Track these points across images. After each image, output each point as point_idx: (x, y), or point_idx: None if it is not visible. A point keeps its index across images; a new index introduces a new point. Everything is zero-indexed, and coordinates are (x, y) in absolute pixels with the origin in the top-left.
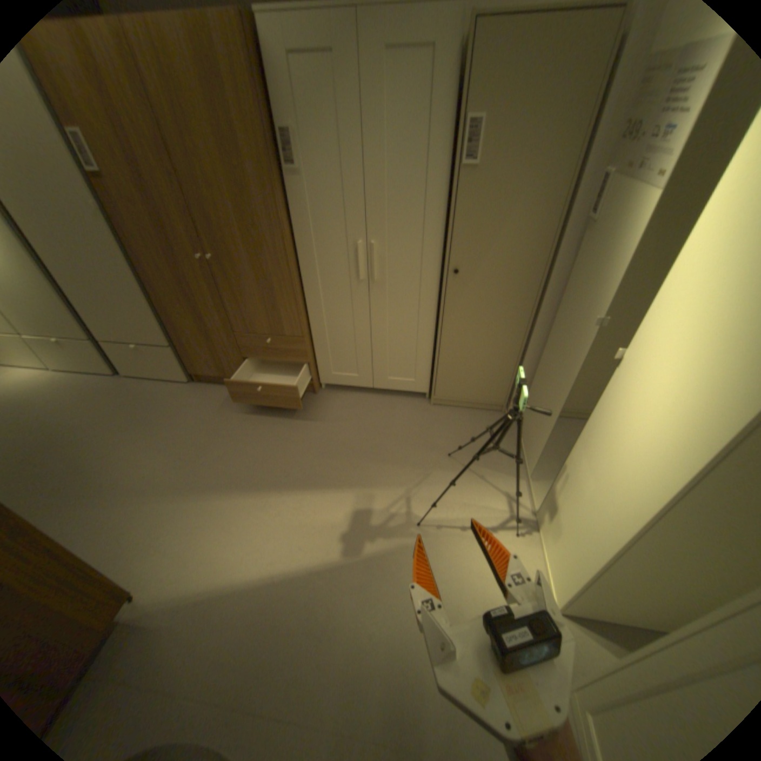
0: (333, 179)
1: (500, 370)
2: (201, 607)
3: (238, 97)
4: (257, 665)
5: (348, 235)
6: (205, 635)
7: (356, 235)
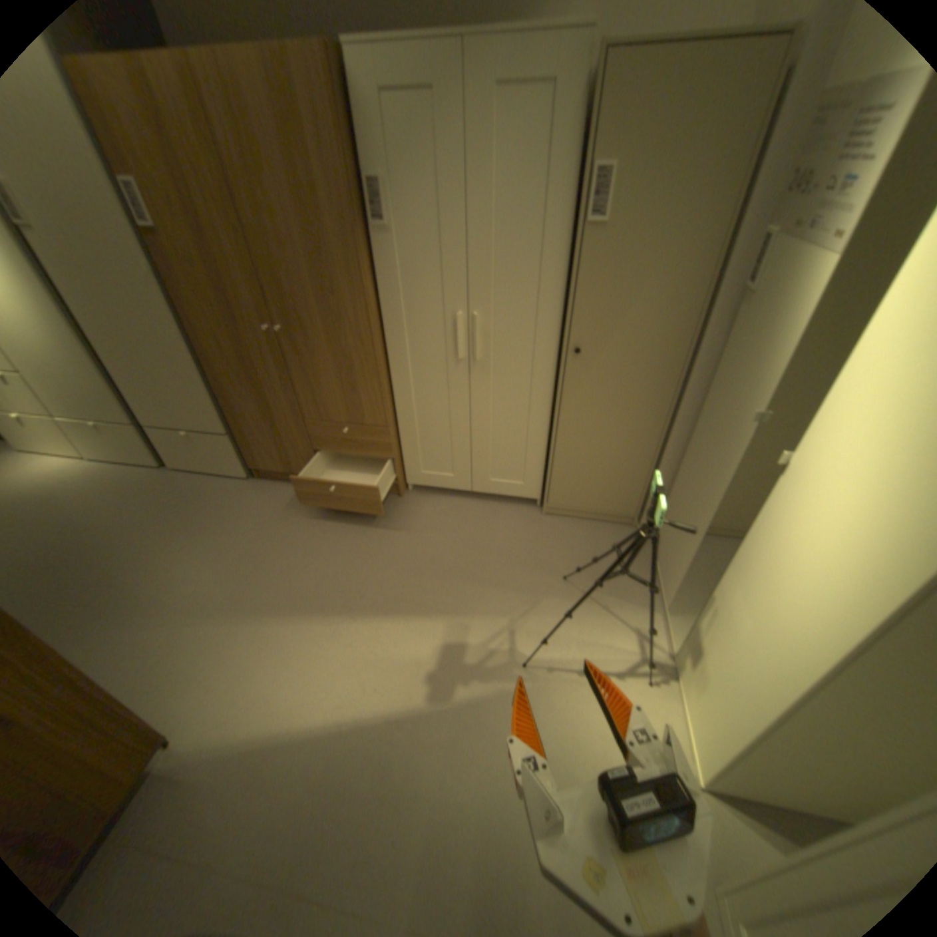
0: (431, 238)
1: (631, 474)
2: (252, 760)
3: (321, 143)
4: (317, 838)
5: (447, 305)
6: (255, 796)
7: (456, 306)
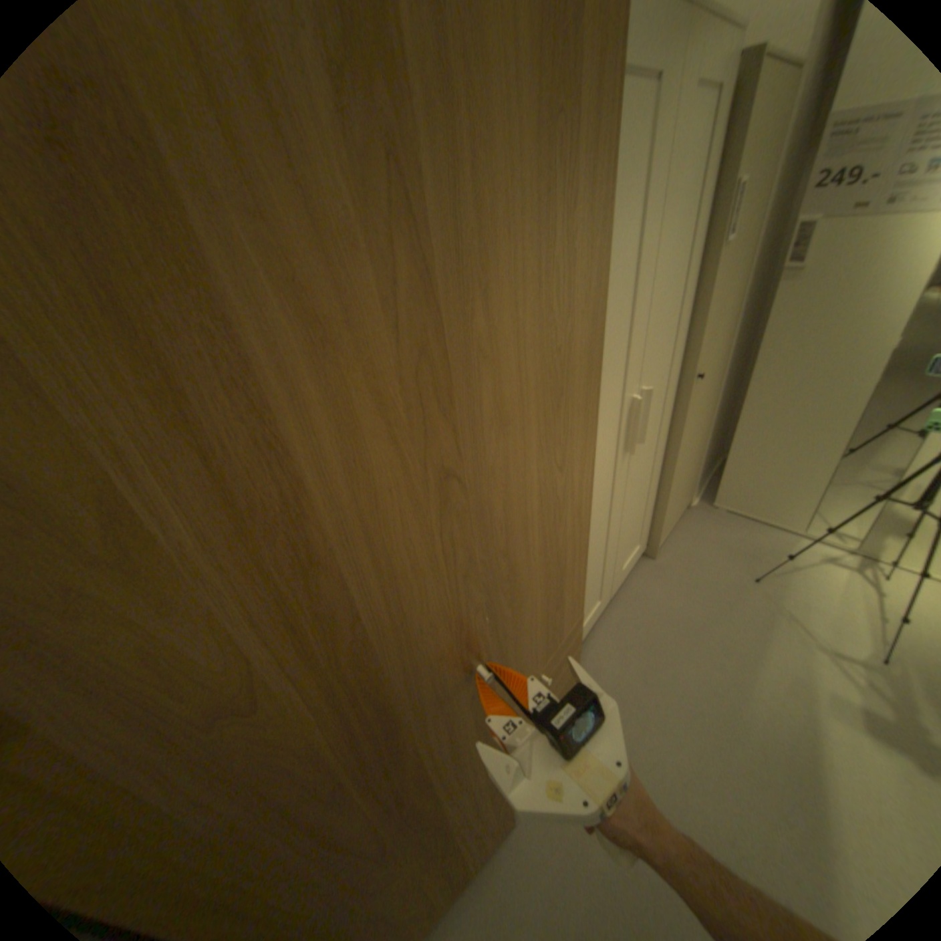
0: (624, 308)
1: (696, 465)
2: None
3: (595, 158)
4: None
5: (624, 394)
6: None
7: (631, 389)
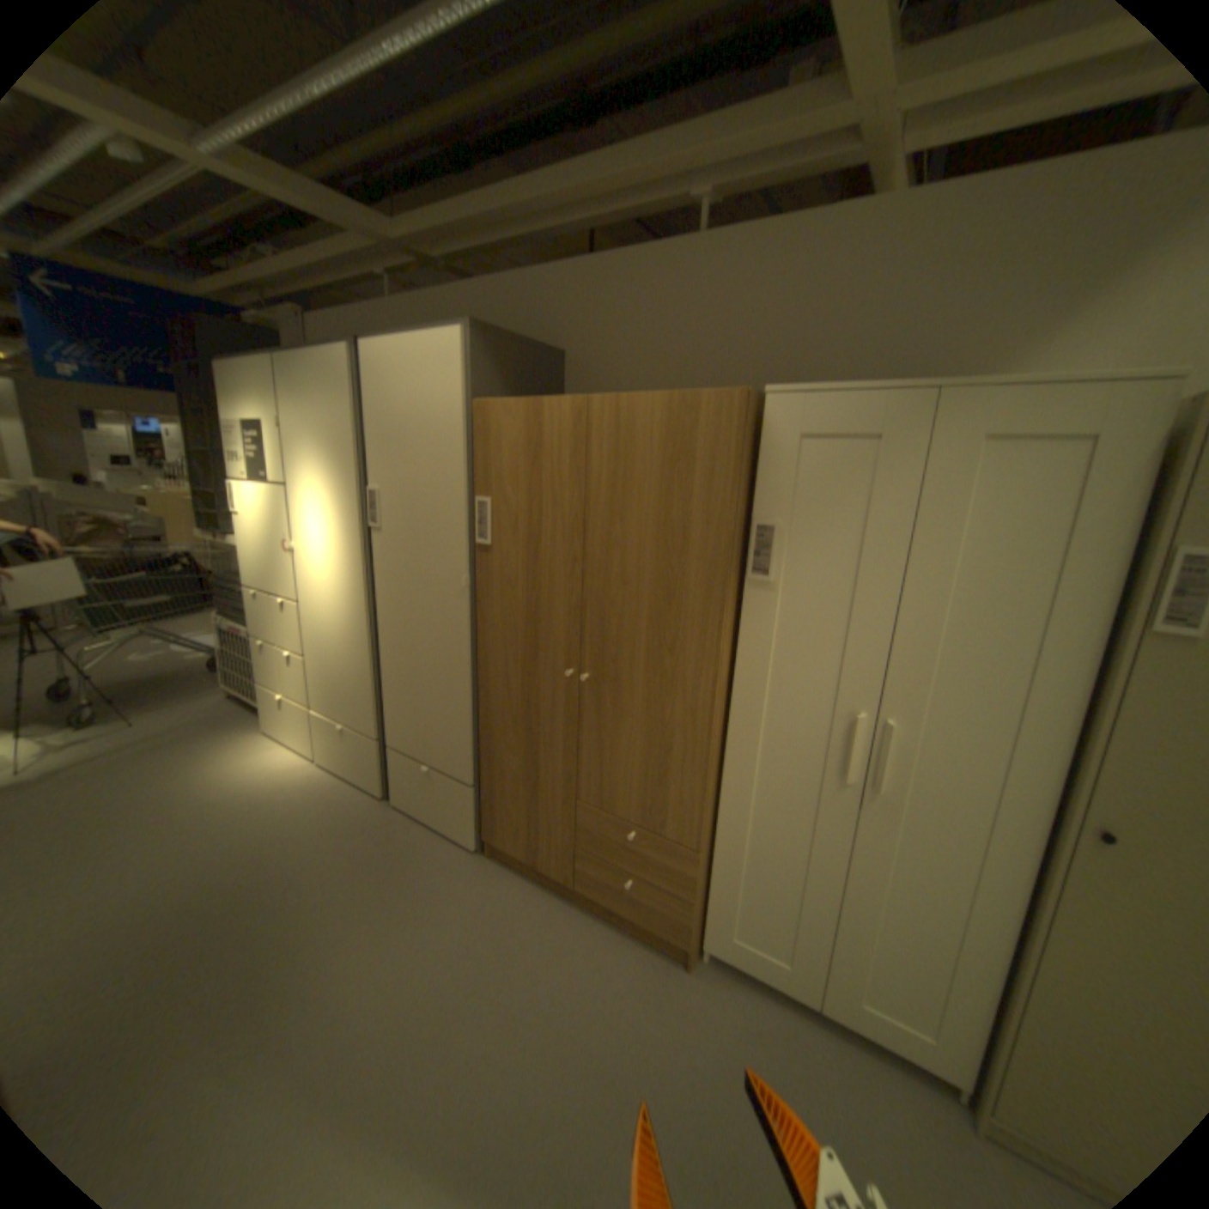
0: (834, 604)
1: None
2: None
3: (710, 482)
4: None
5: (841, 697)
6: None
7: (857, 701)
